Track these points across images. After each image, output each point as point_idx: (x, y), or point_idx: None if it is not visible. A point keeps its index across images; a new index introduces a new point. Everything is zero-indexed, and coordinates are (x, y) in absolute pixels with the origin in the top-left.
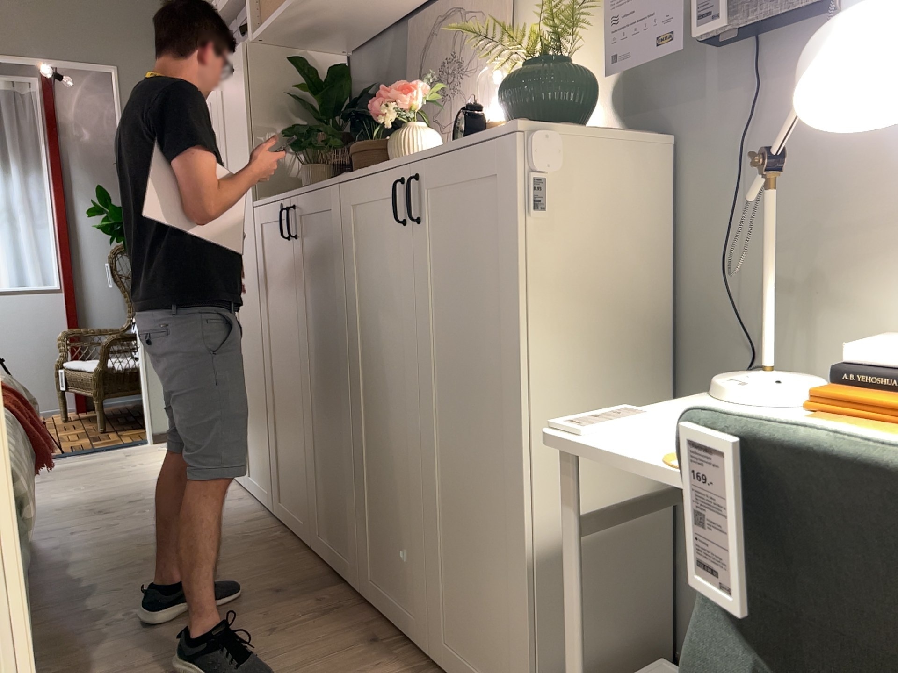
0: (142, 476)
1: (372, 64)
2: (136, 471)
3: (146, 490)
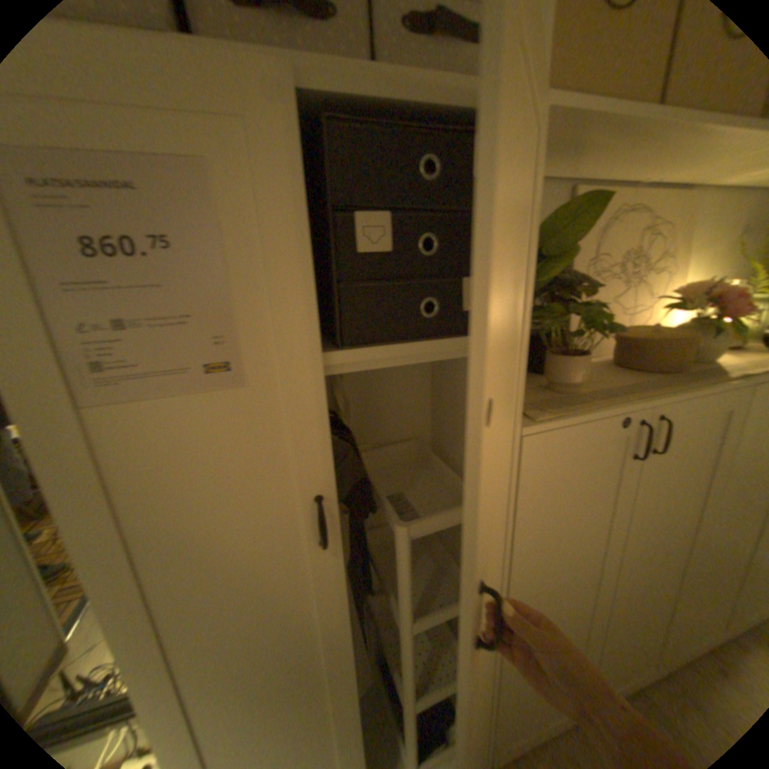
0: None
1: None
2: None
3: None
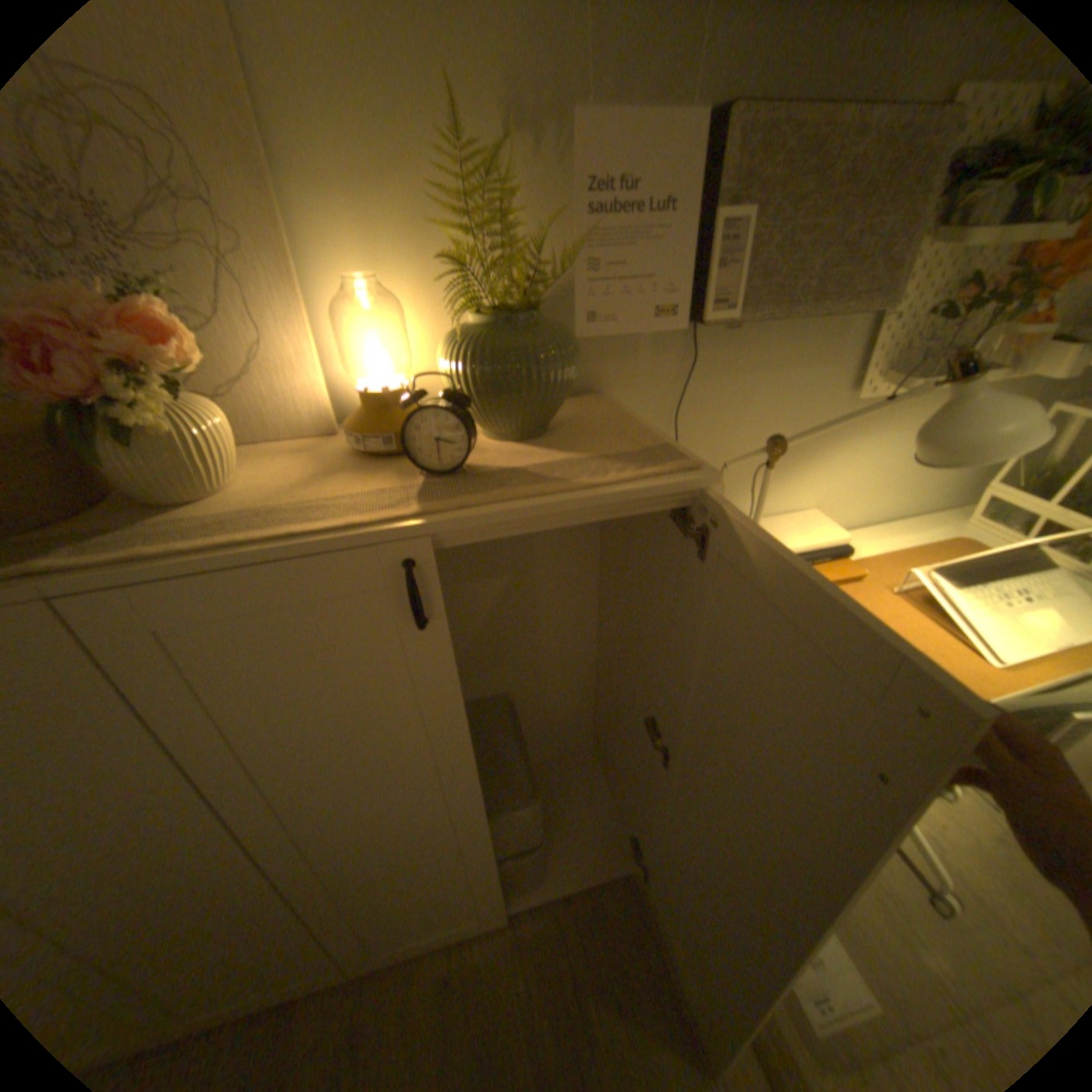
0: None
1: None
2: None
3: None
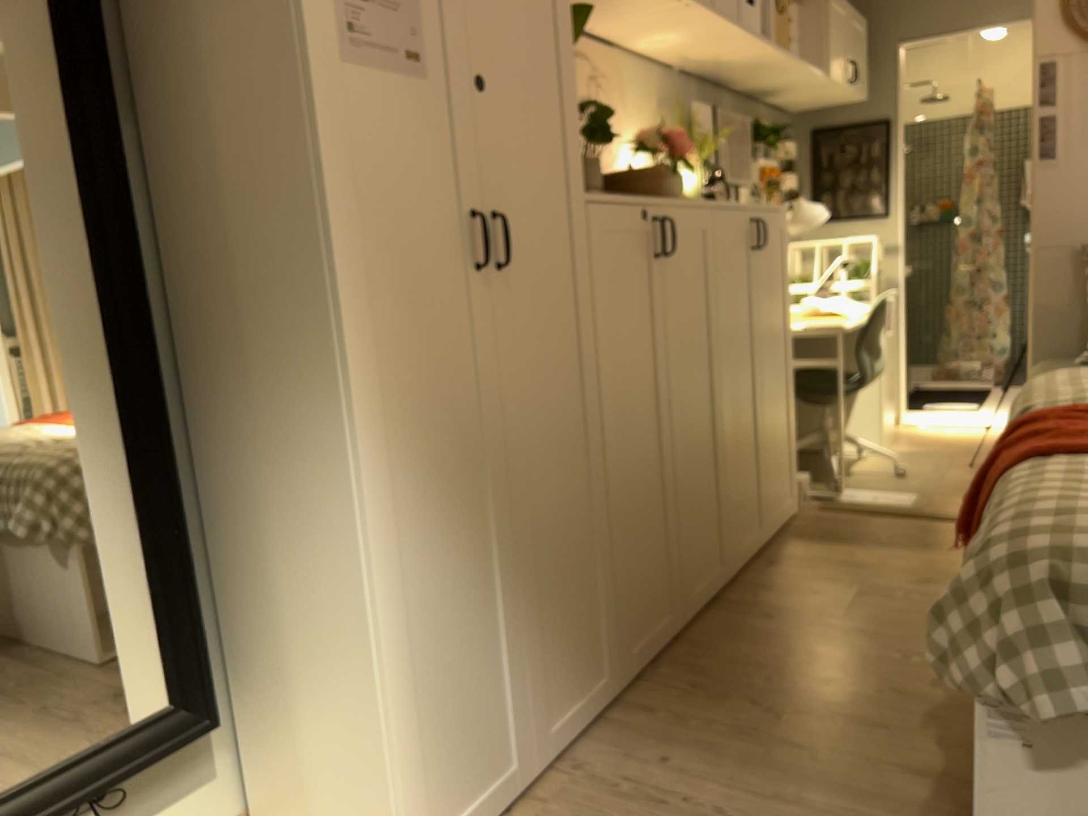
0: None
1: None
2: None
3: None
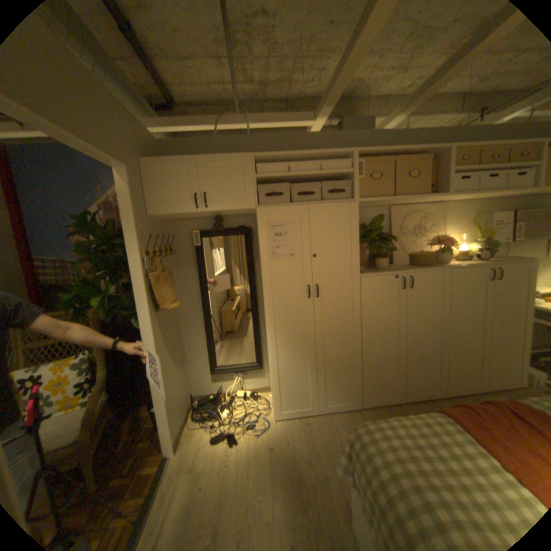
0: (256, 461)
1: (360, 216)
2: (241, 465)
3: (291, 458)
